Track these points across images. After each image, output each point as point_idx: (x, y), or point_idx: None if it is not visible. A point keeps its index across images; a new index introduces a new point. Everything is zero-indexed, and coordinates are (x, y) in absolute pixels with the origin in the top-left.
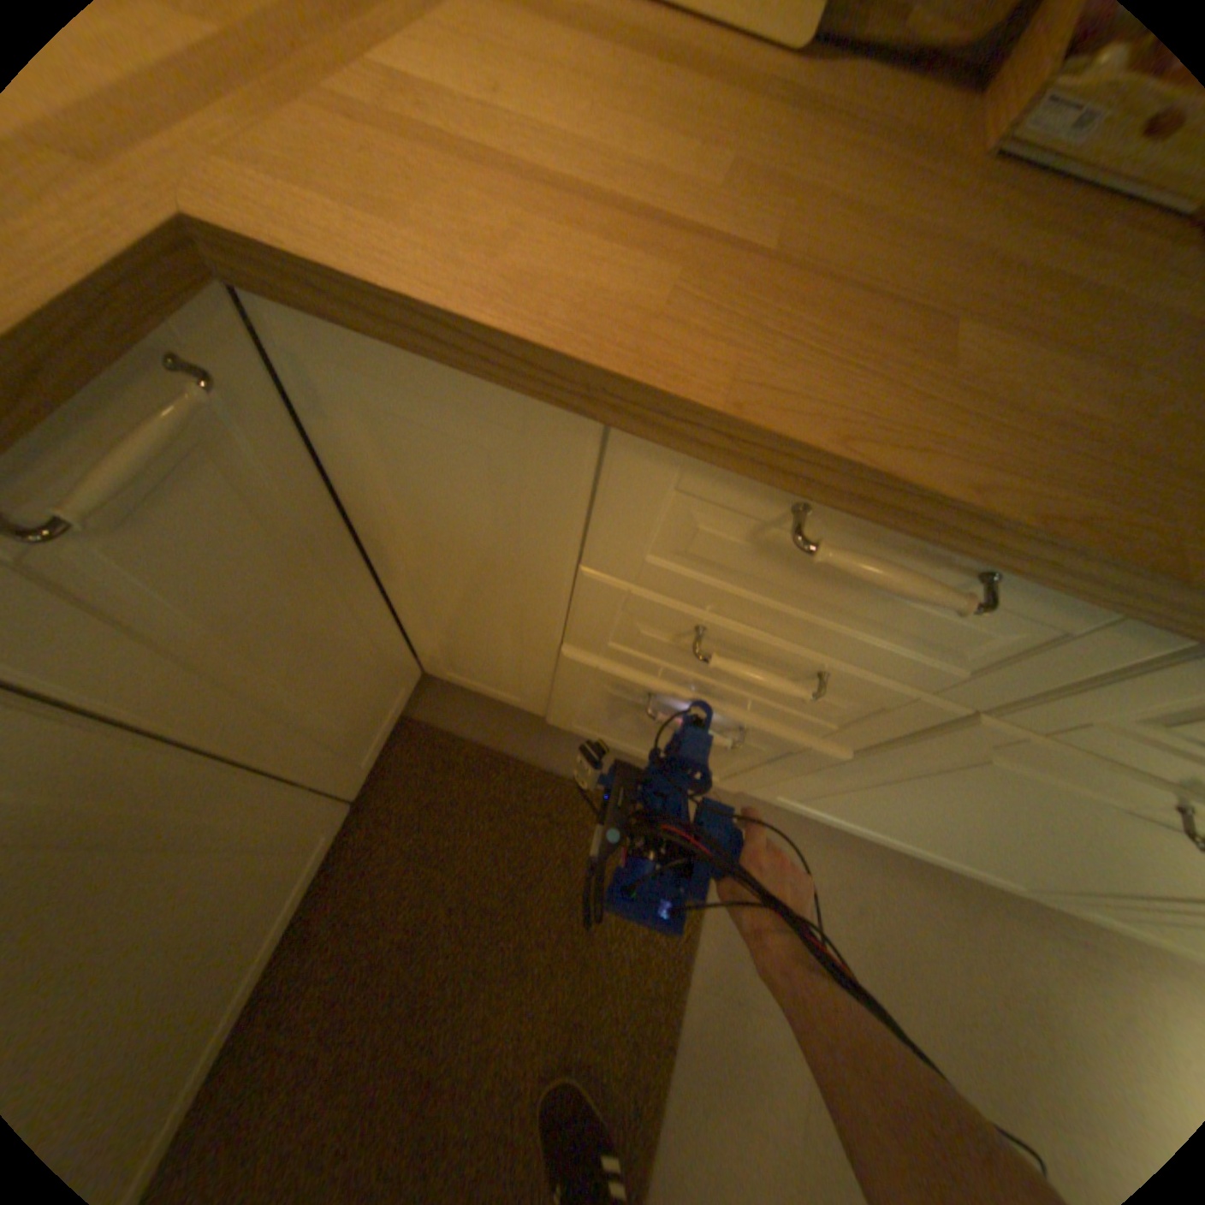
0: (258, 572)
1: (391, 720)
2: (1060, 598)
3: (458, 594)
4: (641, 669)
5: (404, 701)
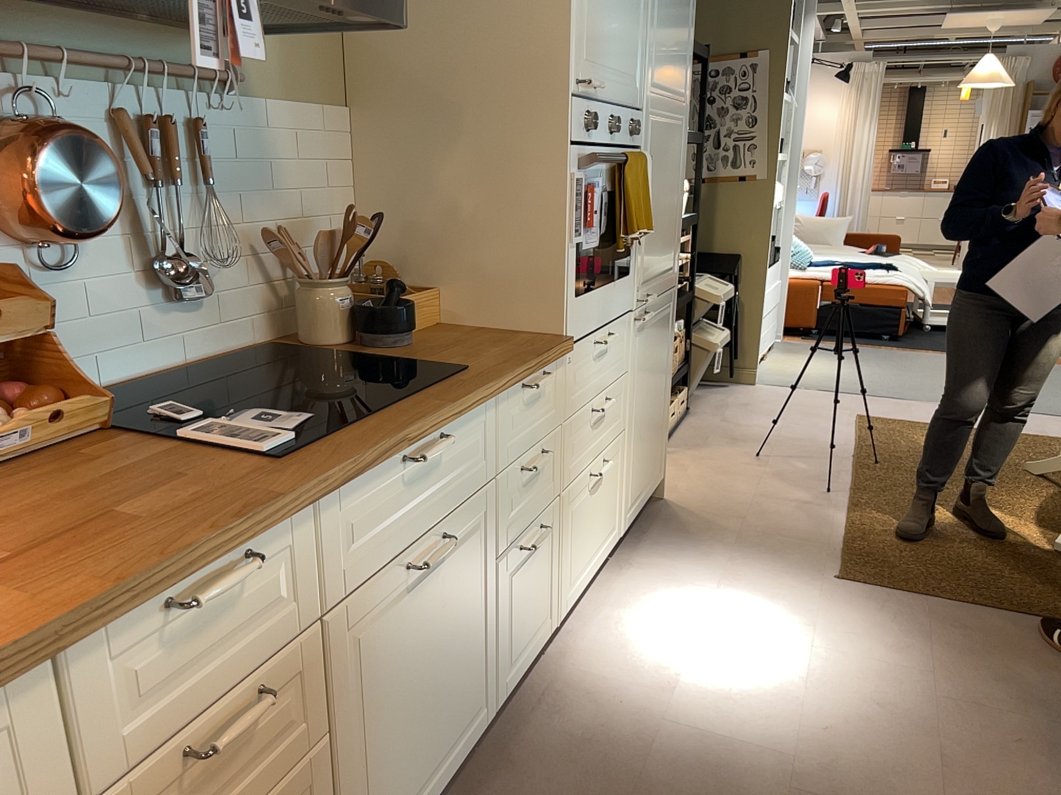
0: None
1: None
2: (272, 540)
3: None
4: None
5: None
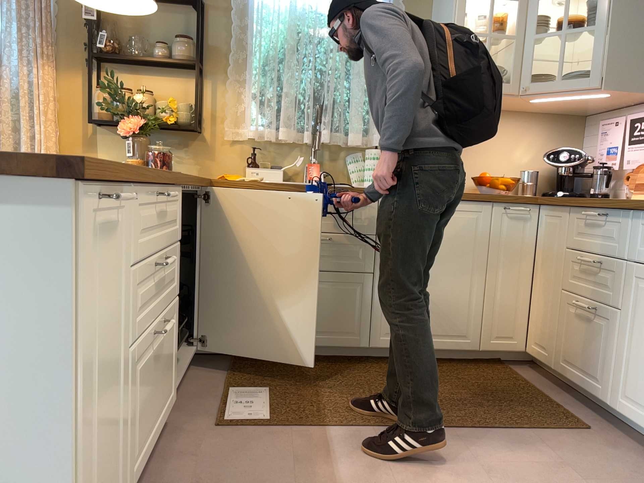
0: (517, 245)
1: (507, 346)
2: (615, 217)
3: (546, 278)
4: (576, 295)
5: (514, 351)
